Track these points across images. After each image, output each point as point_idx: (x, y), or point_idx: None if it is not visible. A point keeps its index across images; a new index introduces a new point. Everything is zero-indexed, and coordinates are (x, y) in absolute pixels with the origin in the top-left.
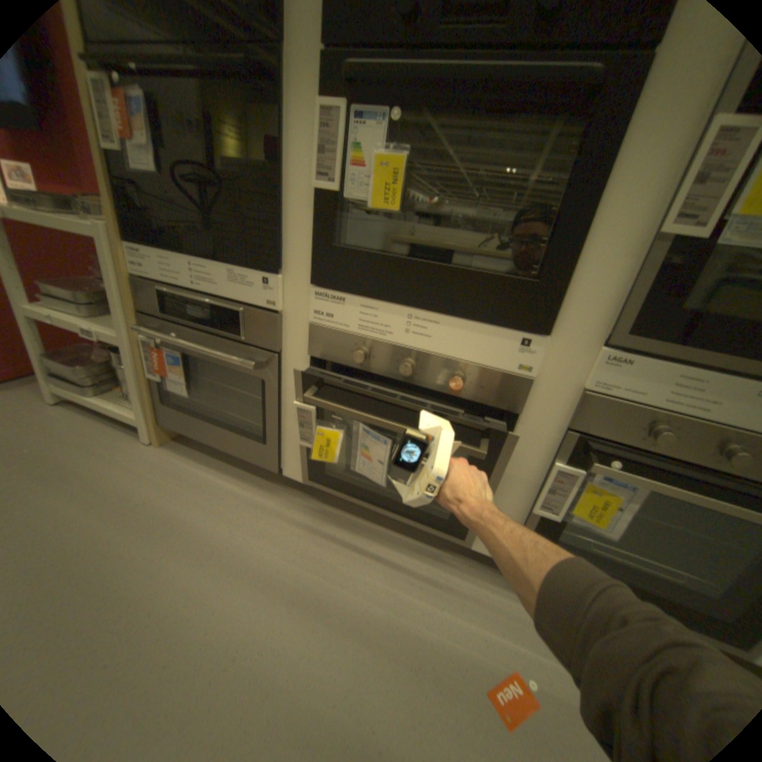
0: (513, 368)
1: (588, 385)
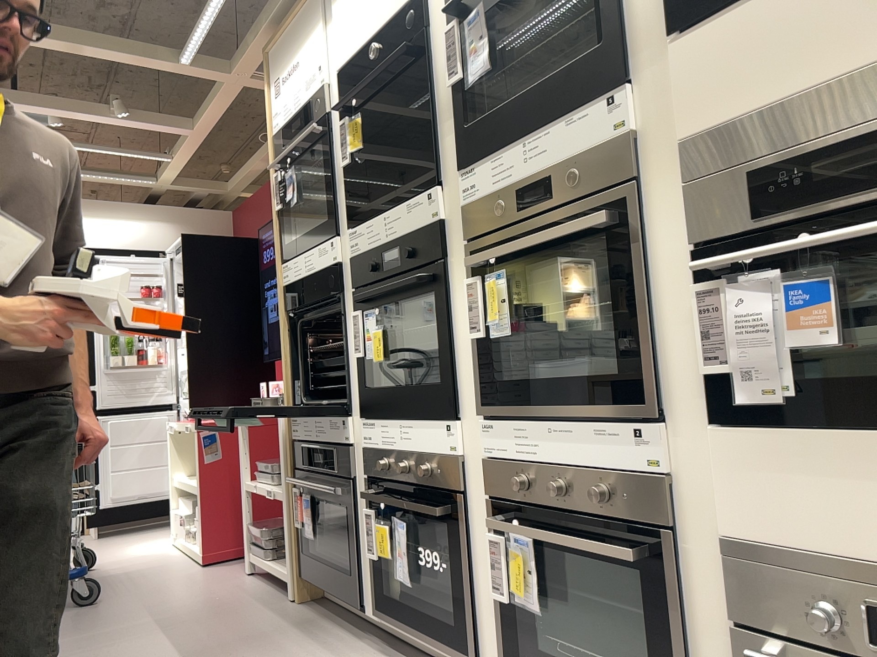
0: (448, 453)
1: (485, 456)
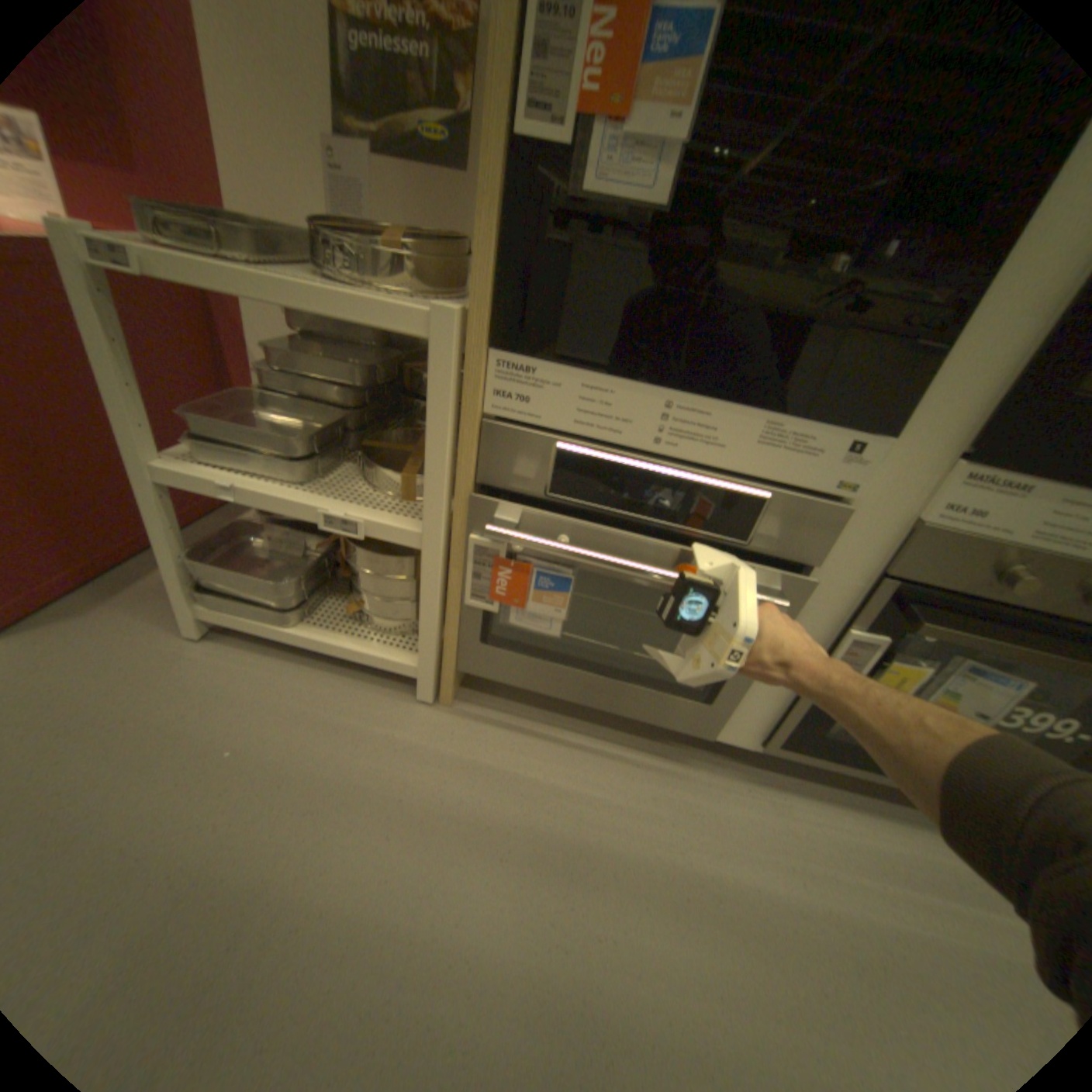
0: None
1: None
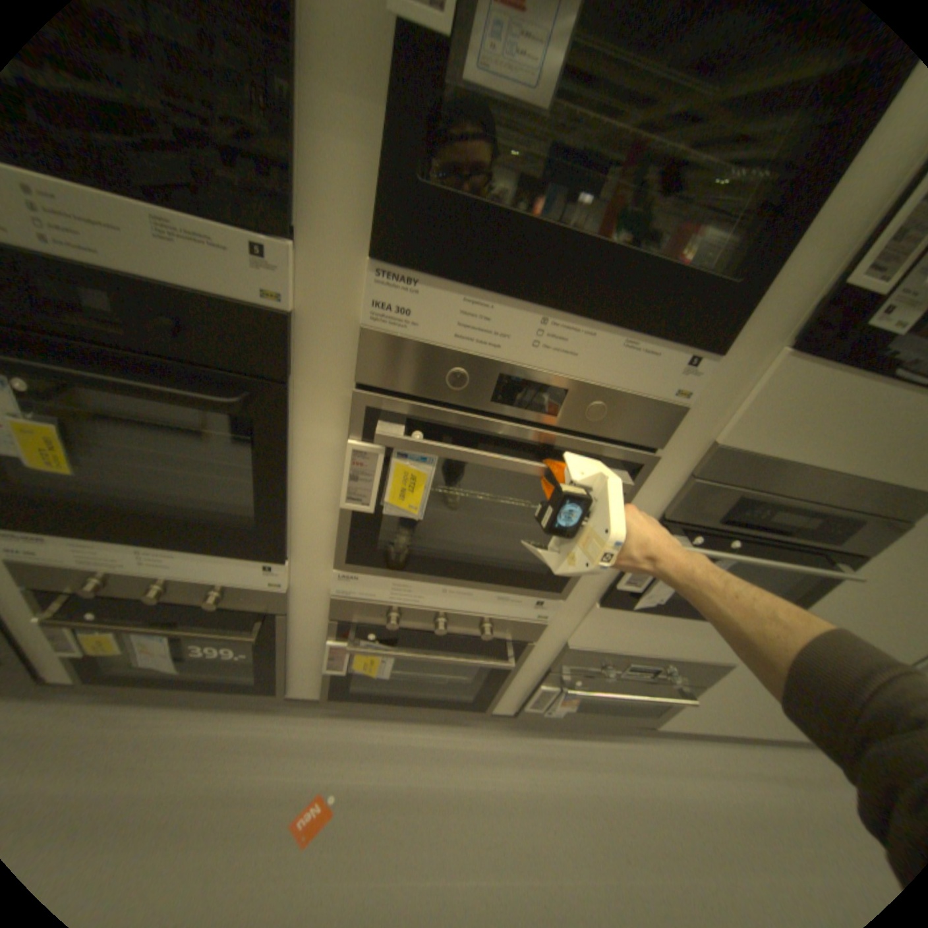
0: (264, 587)
1: (333, 592)
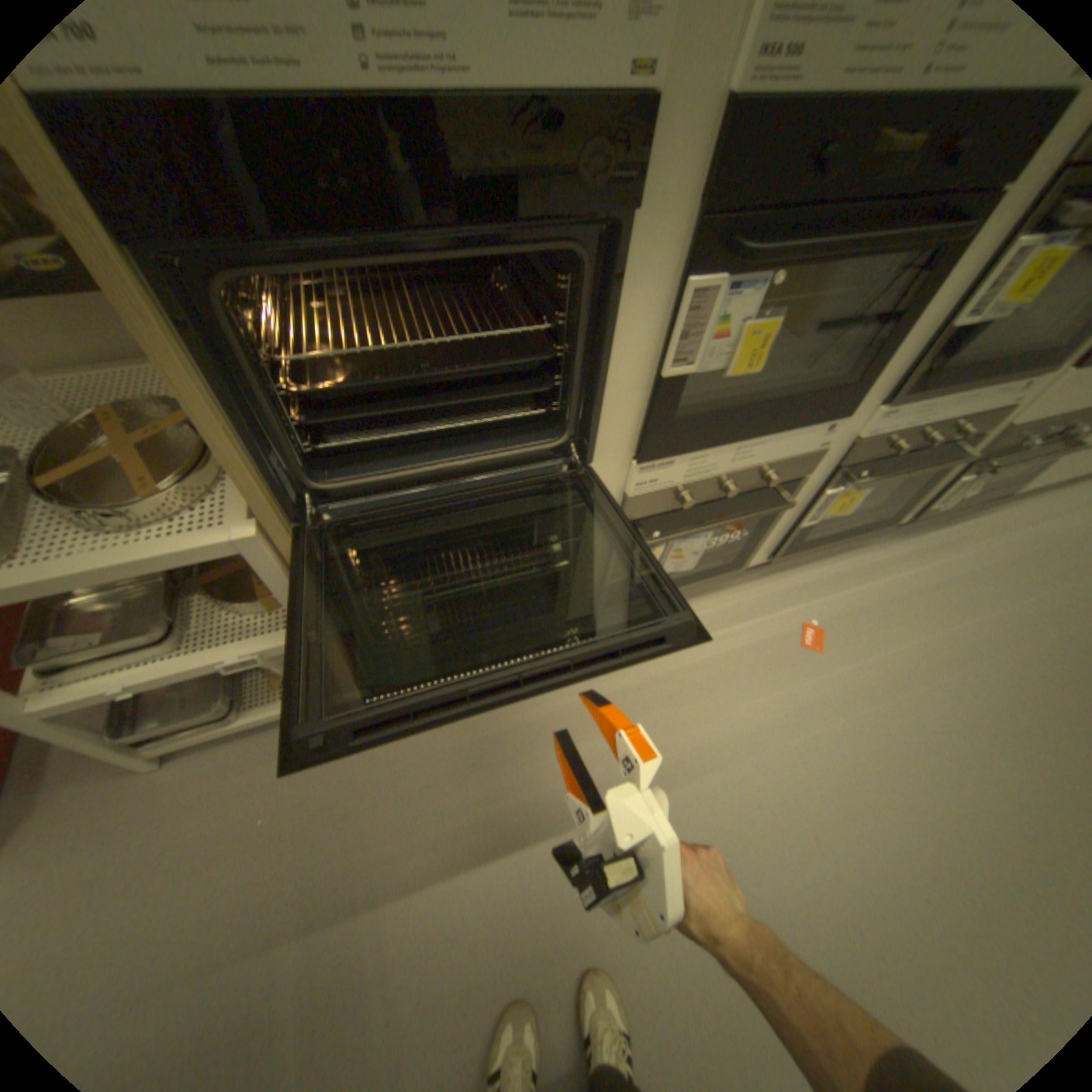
0: (813, 449)
1: (859, 436)
